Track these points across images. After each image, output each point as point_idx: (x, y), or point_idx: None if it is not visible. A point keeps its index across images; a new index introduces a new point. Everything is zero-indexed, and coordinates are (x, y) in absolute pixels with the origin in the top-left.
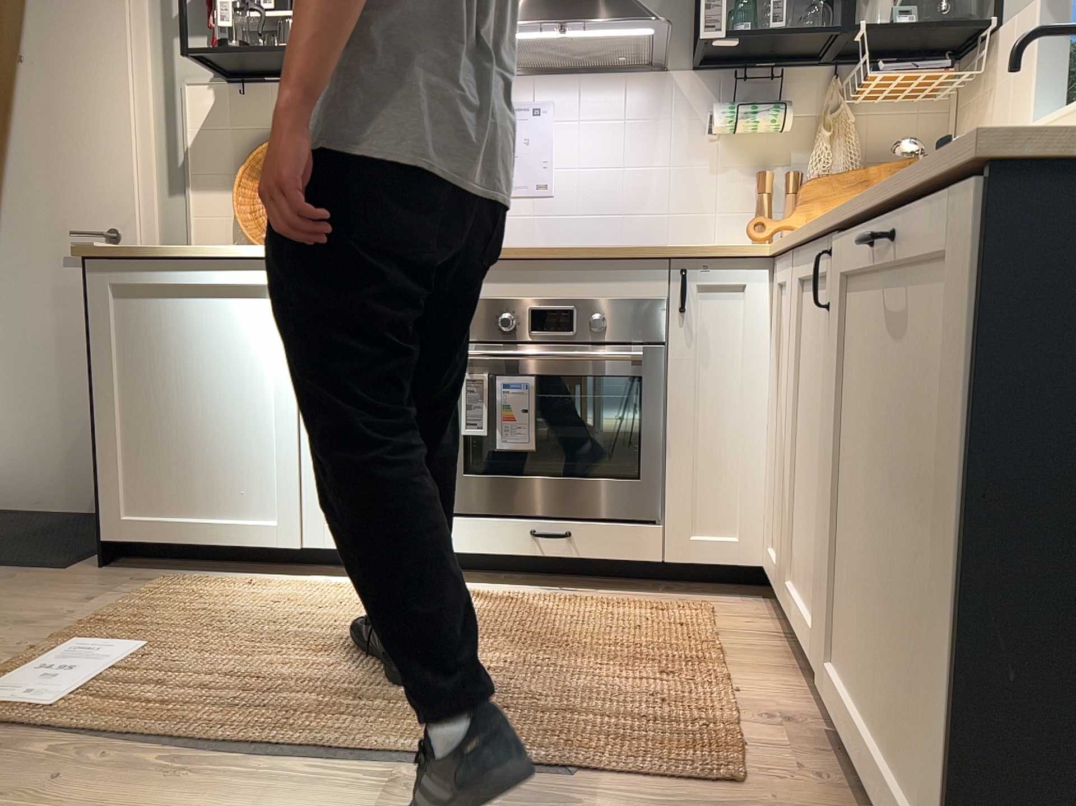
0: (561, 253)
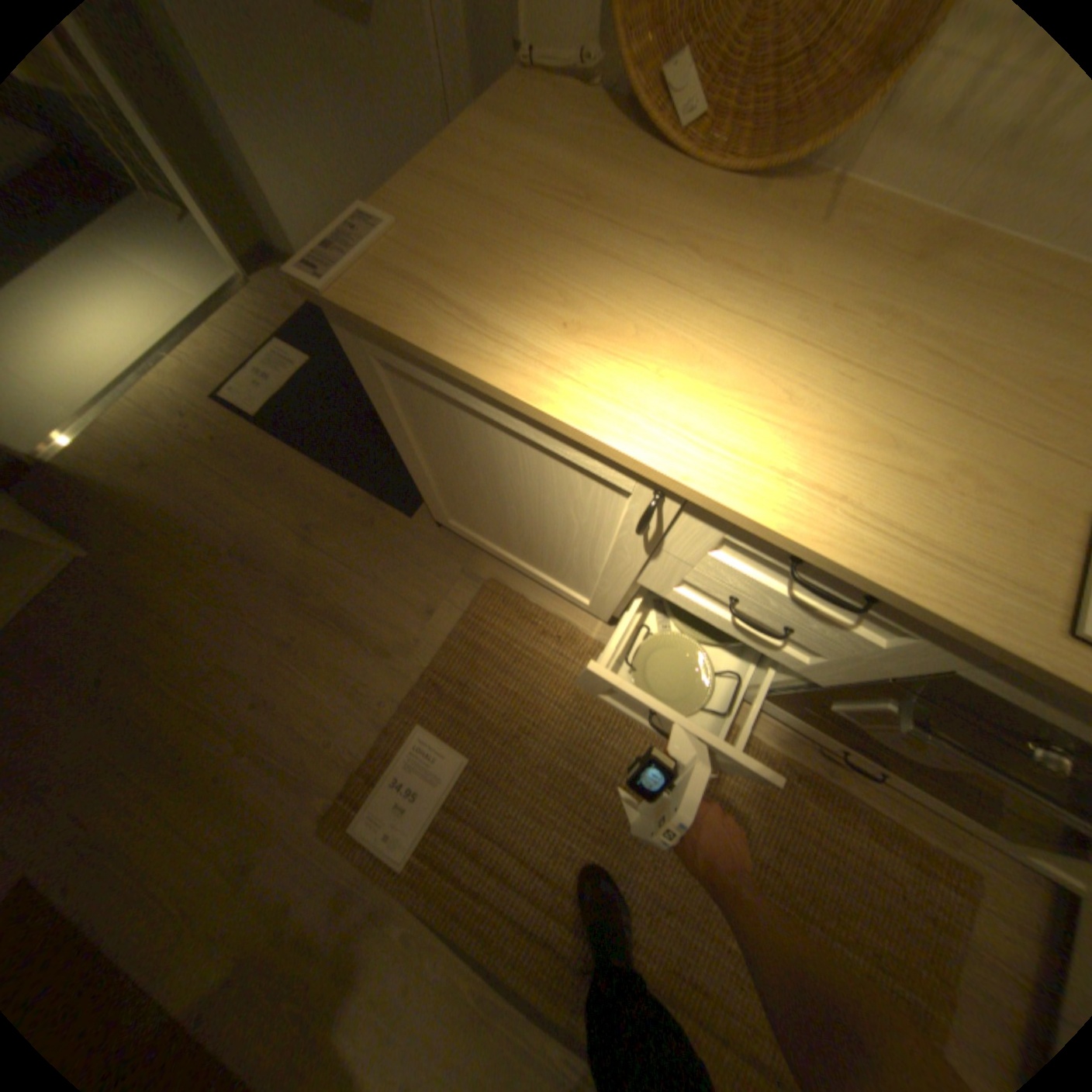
0: None
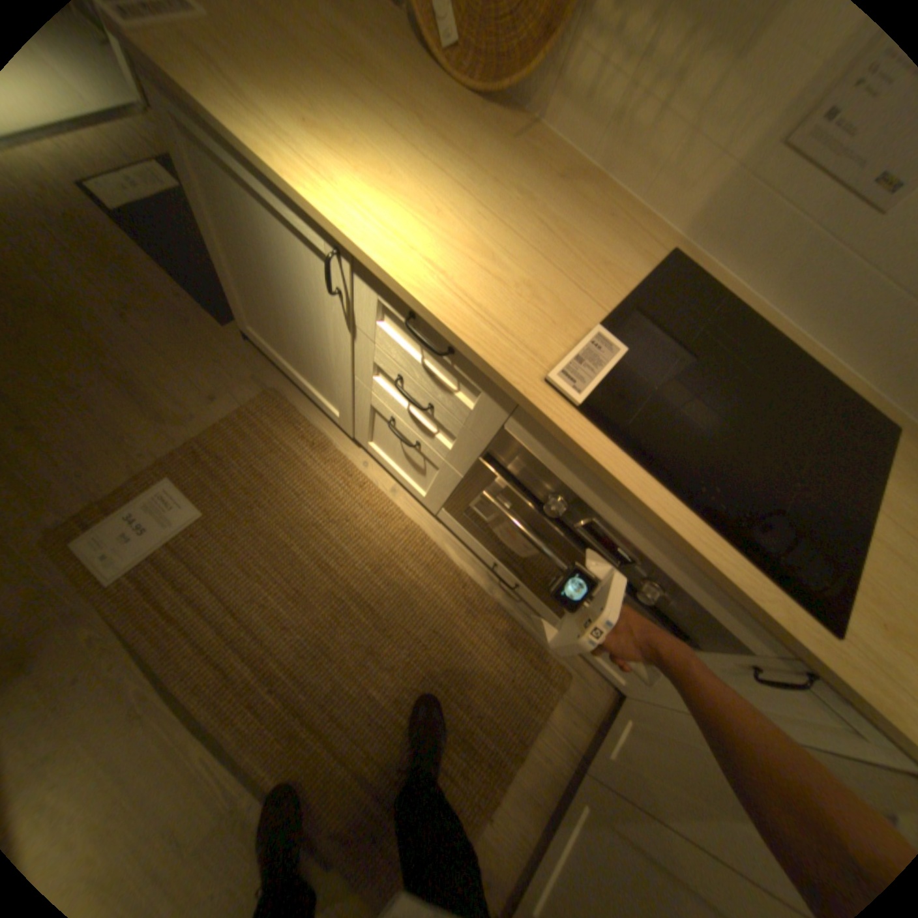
0: (676, 540)
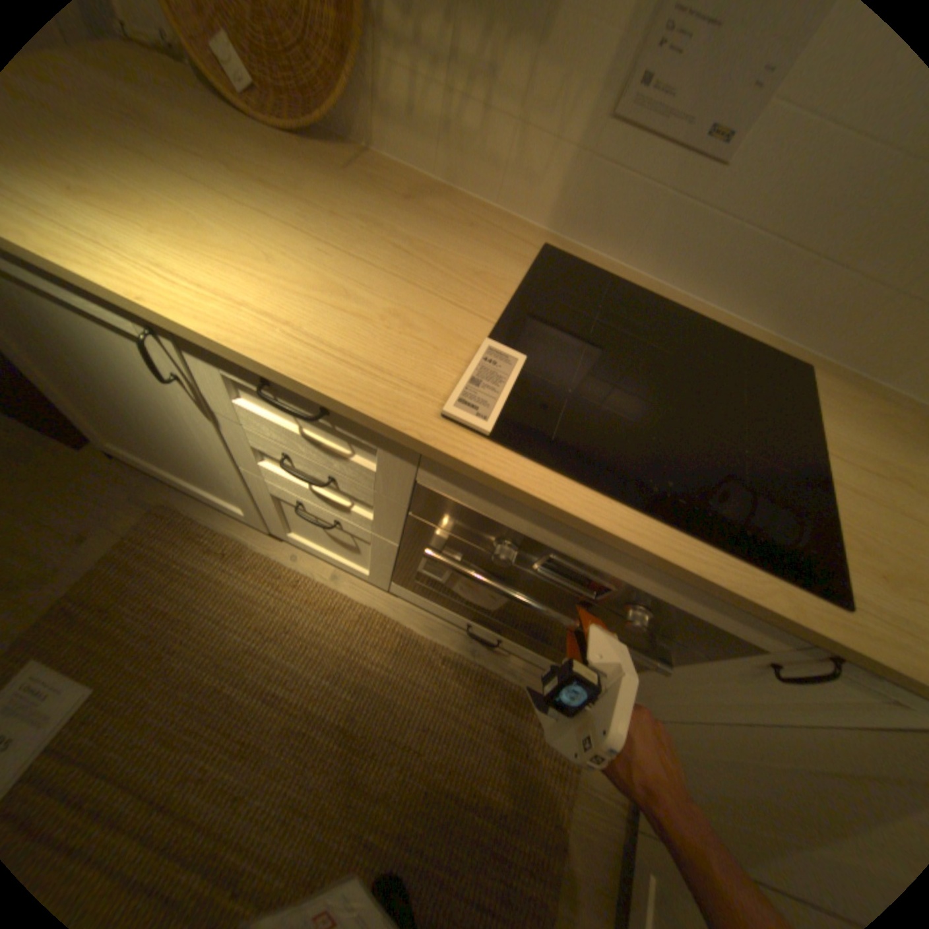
0: (646, 558)
